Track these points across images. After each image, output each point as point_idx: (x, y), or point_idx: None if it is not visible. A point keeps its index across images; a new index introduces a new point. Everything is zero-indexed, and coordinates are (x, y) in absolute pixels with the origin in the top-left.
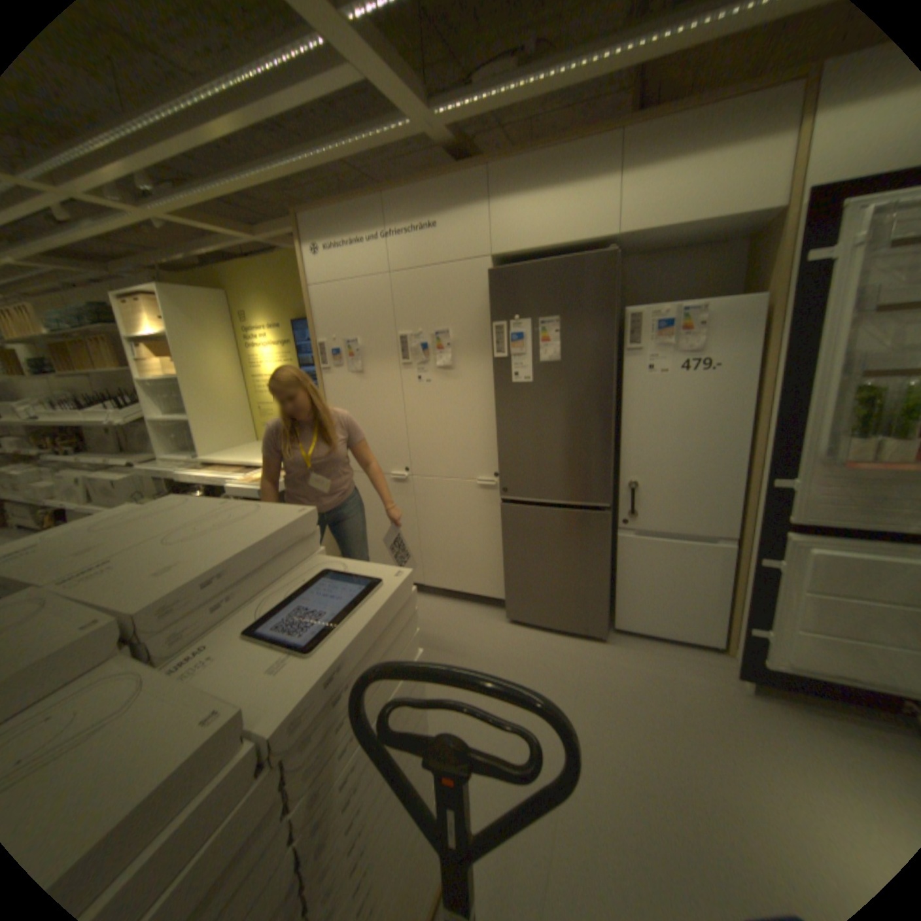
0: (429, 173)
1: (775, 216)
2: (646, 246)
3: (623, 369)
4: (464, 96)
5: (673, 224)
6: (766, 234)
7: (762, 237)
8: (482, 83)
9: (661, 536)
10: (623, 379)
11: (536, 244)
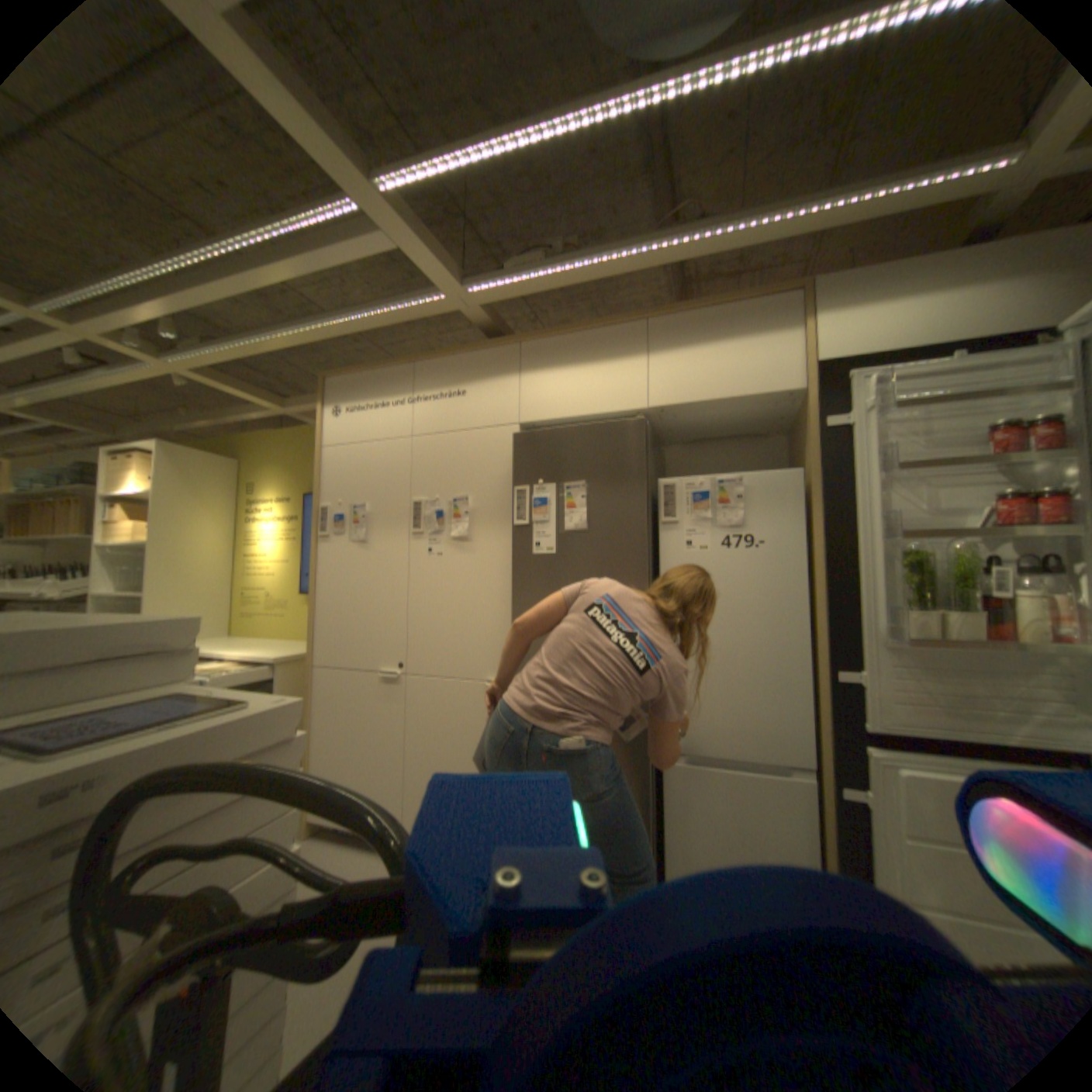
0: (462, 348)
1: (798, 401)
2: (682, 430)
3: (660, 546)
4: (495, 280)
5: (699, 401)
6: (796, 422)
7: (794, 426)
8: (511, 269)
9: (718, 765)
10: (660, 558)
11: (565, 414)
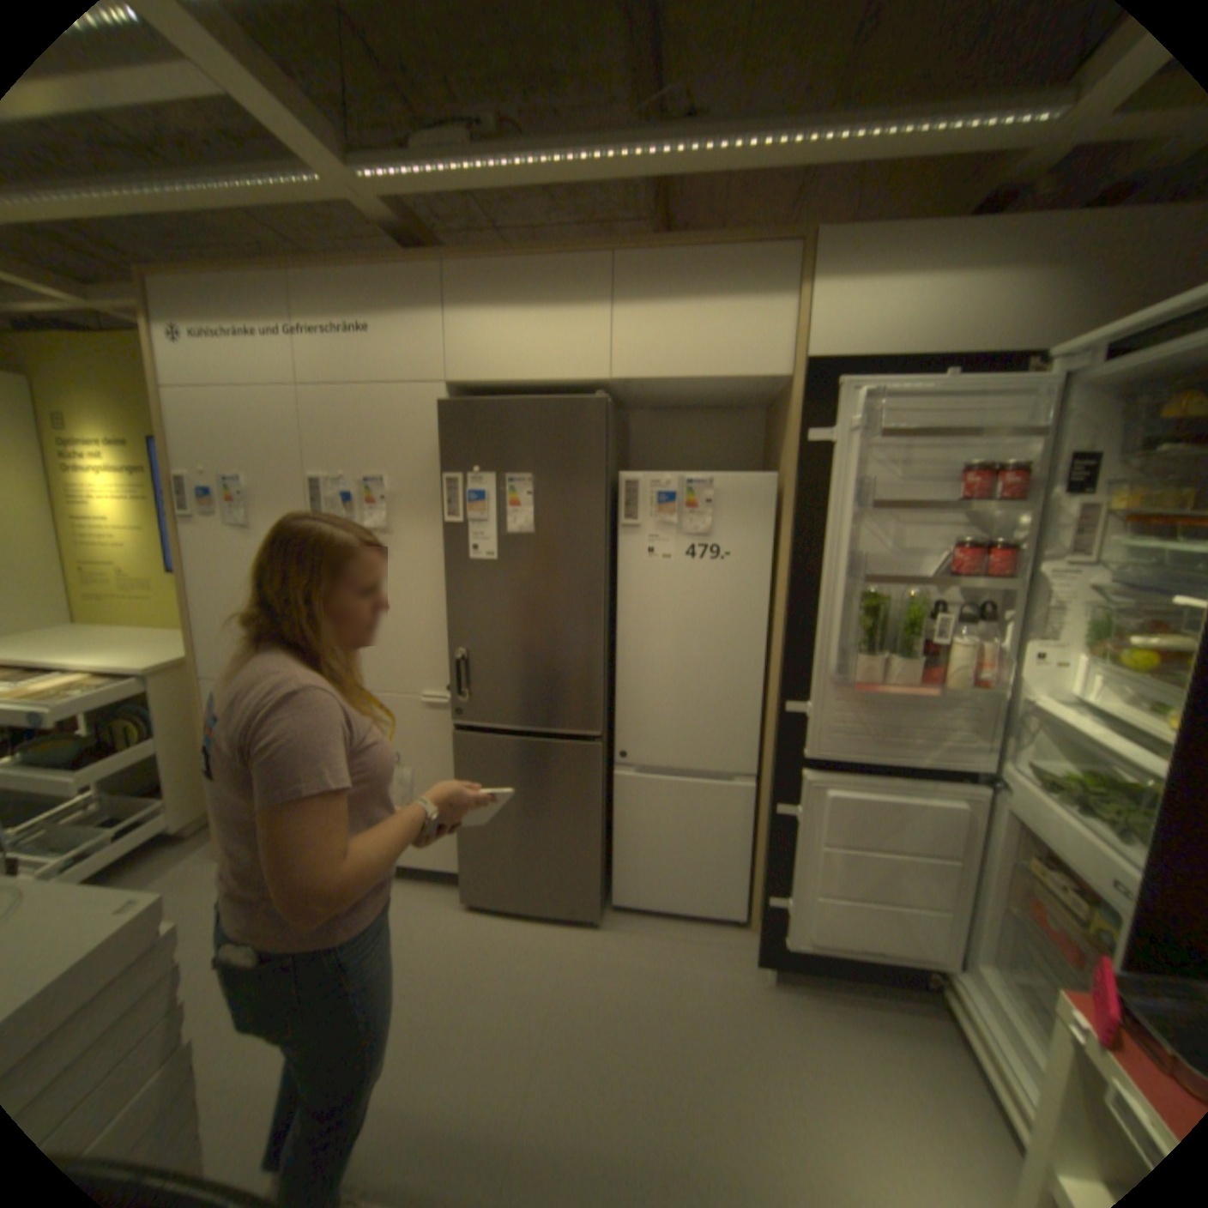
0: (359, 258)
1: (784, 387)
2: (652, 400)
3: (619, 551)
4: (400, 164)
5: (673, 378)
6: (779, 406)
7: (776, 409)
8: (423, 152)
9: (667, 773)
10: (619, 564)
11: (508, 376)
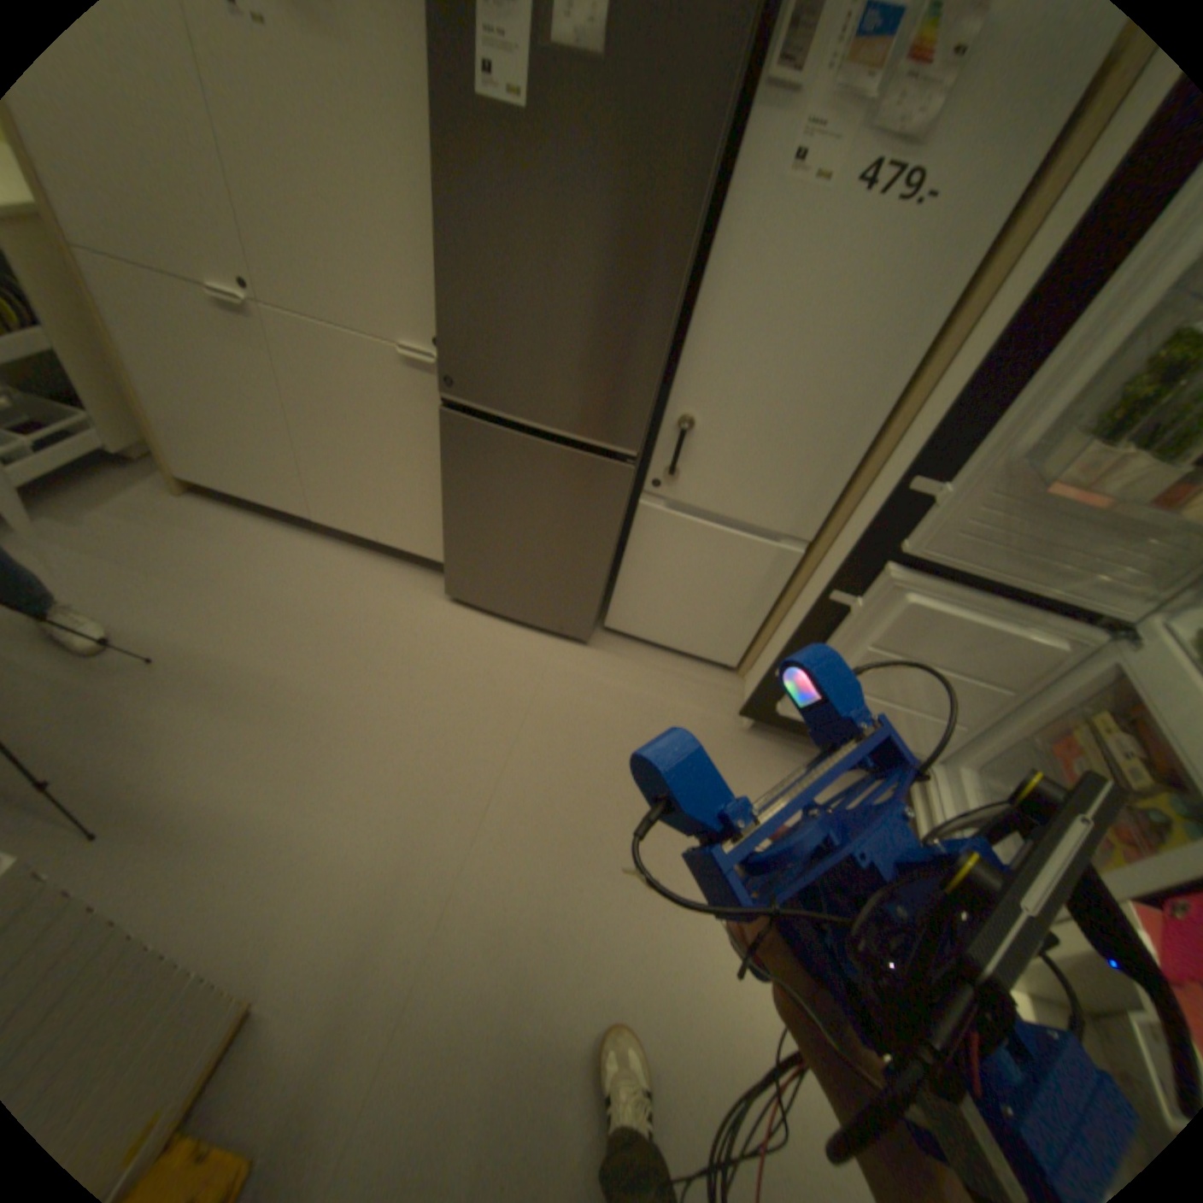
0: None
1: None
2: None
3: (744, 142)
4: None
5: None
6: None
7: None
8: None
9: (705, 515)
10: (735, 172)
11: None
